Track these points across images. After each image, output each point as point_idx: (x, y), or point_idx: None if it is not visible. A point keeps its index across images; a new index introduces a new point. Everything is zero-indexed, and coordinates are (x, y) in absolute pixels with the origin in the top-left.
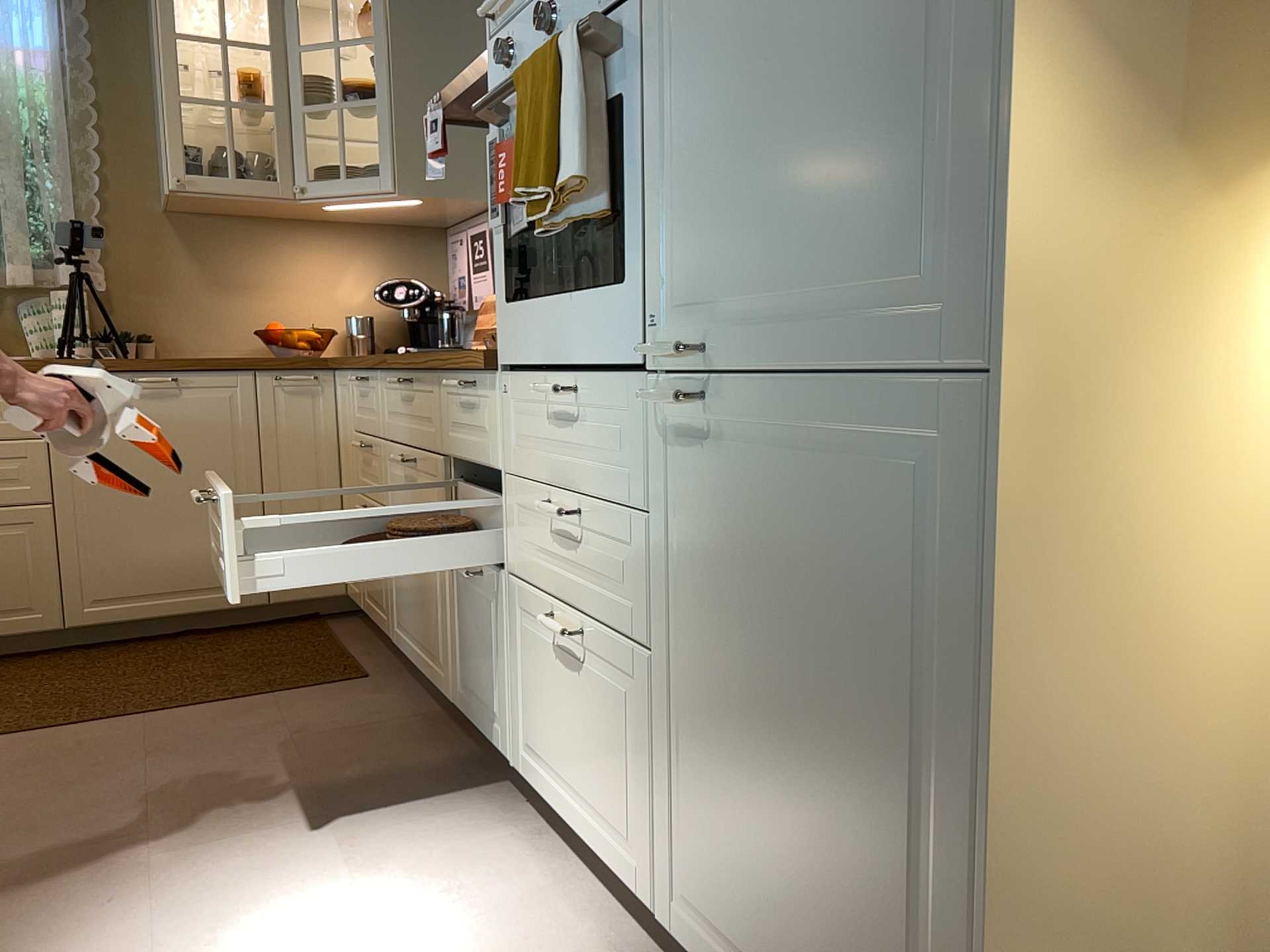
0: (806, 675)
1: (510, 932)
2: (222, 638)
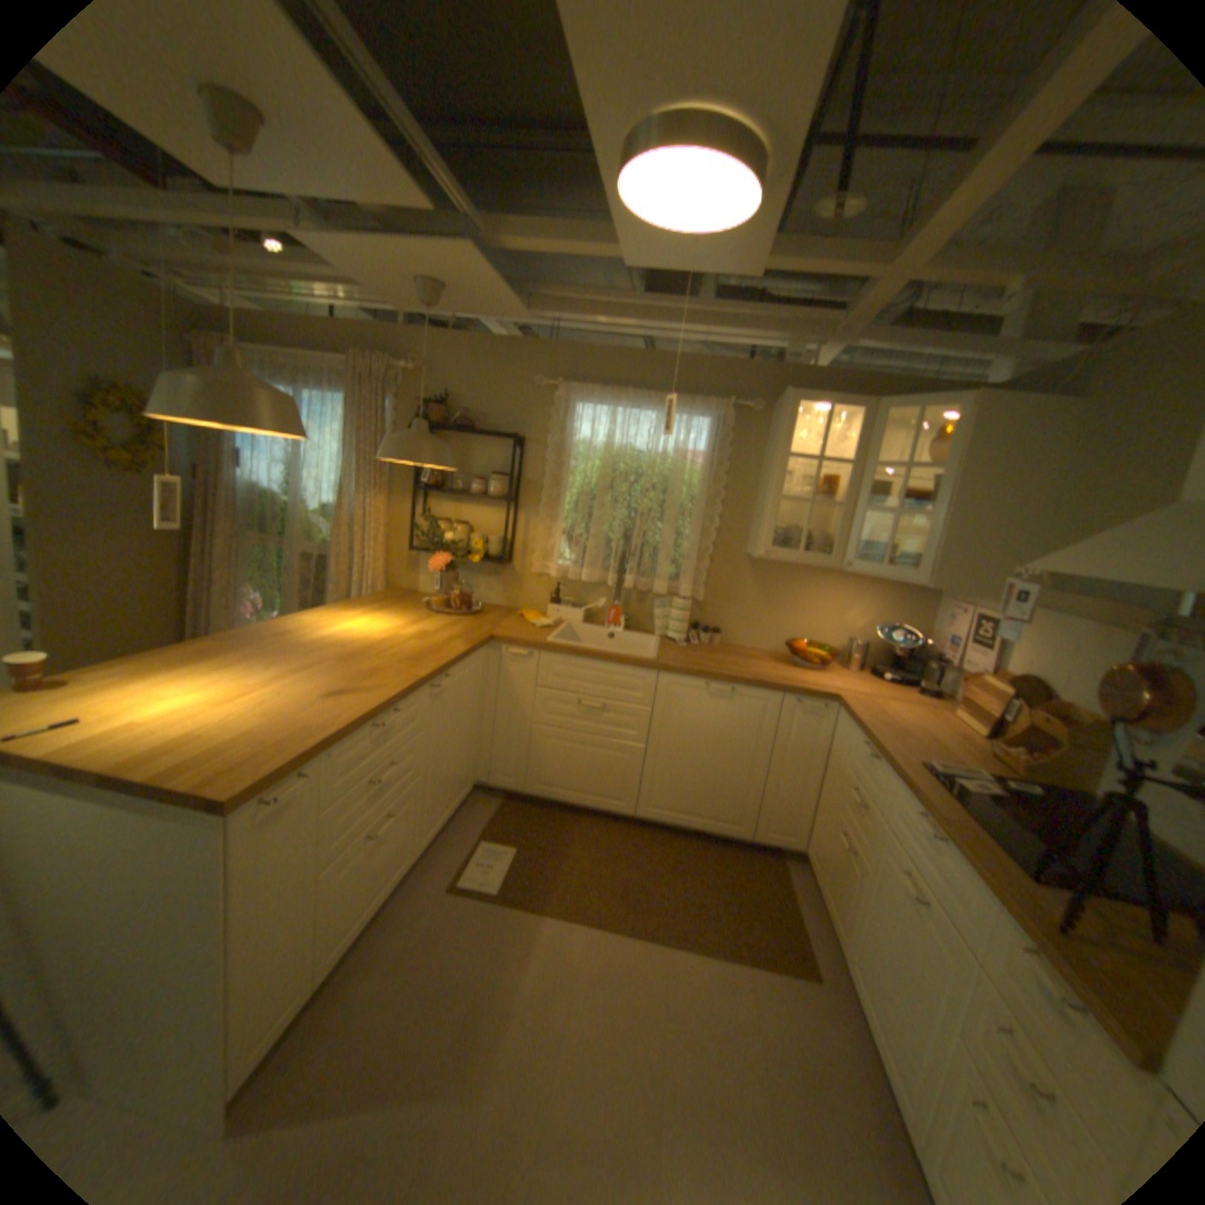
0: None
1: None
2: (719, 854)
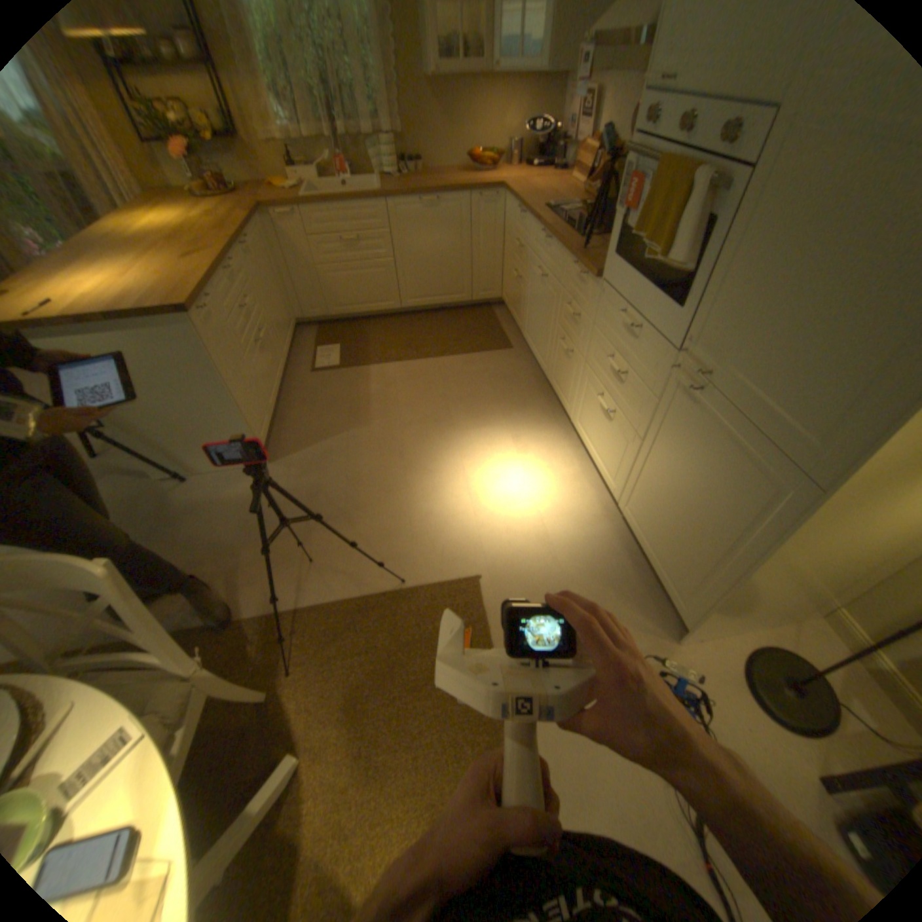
0: (694, 493)
1: (564, 483)
2: (453, 315)
